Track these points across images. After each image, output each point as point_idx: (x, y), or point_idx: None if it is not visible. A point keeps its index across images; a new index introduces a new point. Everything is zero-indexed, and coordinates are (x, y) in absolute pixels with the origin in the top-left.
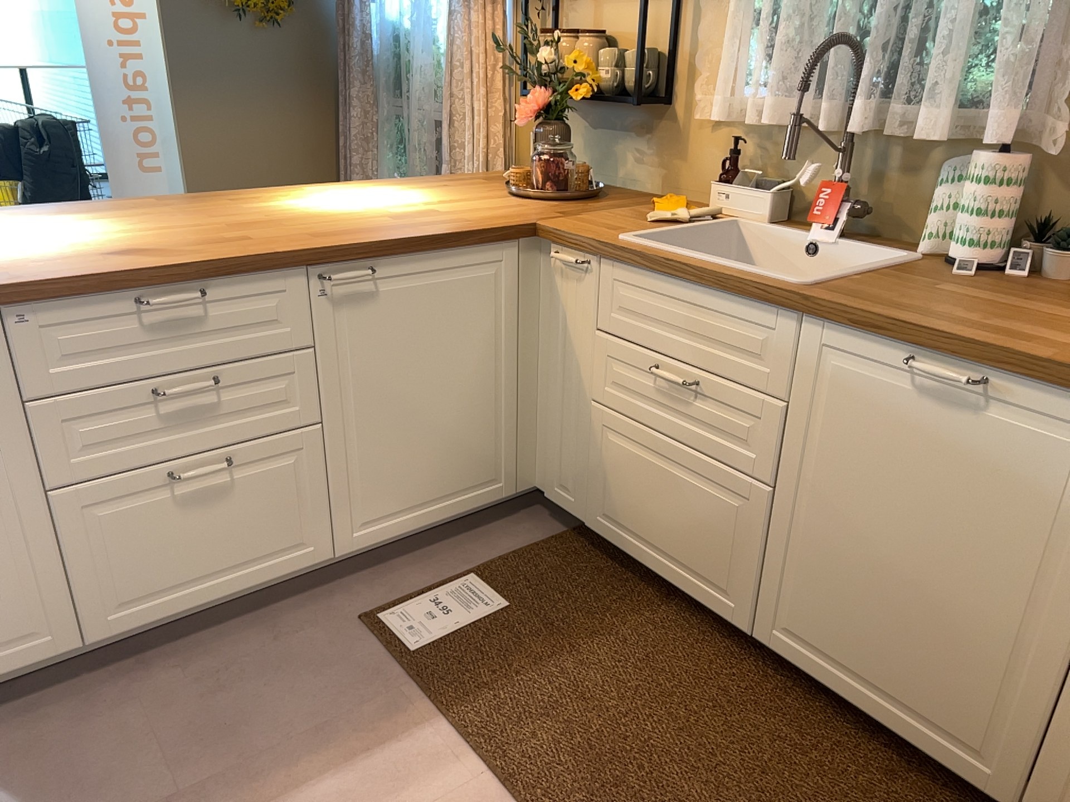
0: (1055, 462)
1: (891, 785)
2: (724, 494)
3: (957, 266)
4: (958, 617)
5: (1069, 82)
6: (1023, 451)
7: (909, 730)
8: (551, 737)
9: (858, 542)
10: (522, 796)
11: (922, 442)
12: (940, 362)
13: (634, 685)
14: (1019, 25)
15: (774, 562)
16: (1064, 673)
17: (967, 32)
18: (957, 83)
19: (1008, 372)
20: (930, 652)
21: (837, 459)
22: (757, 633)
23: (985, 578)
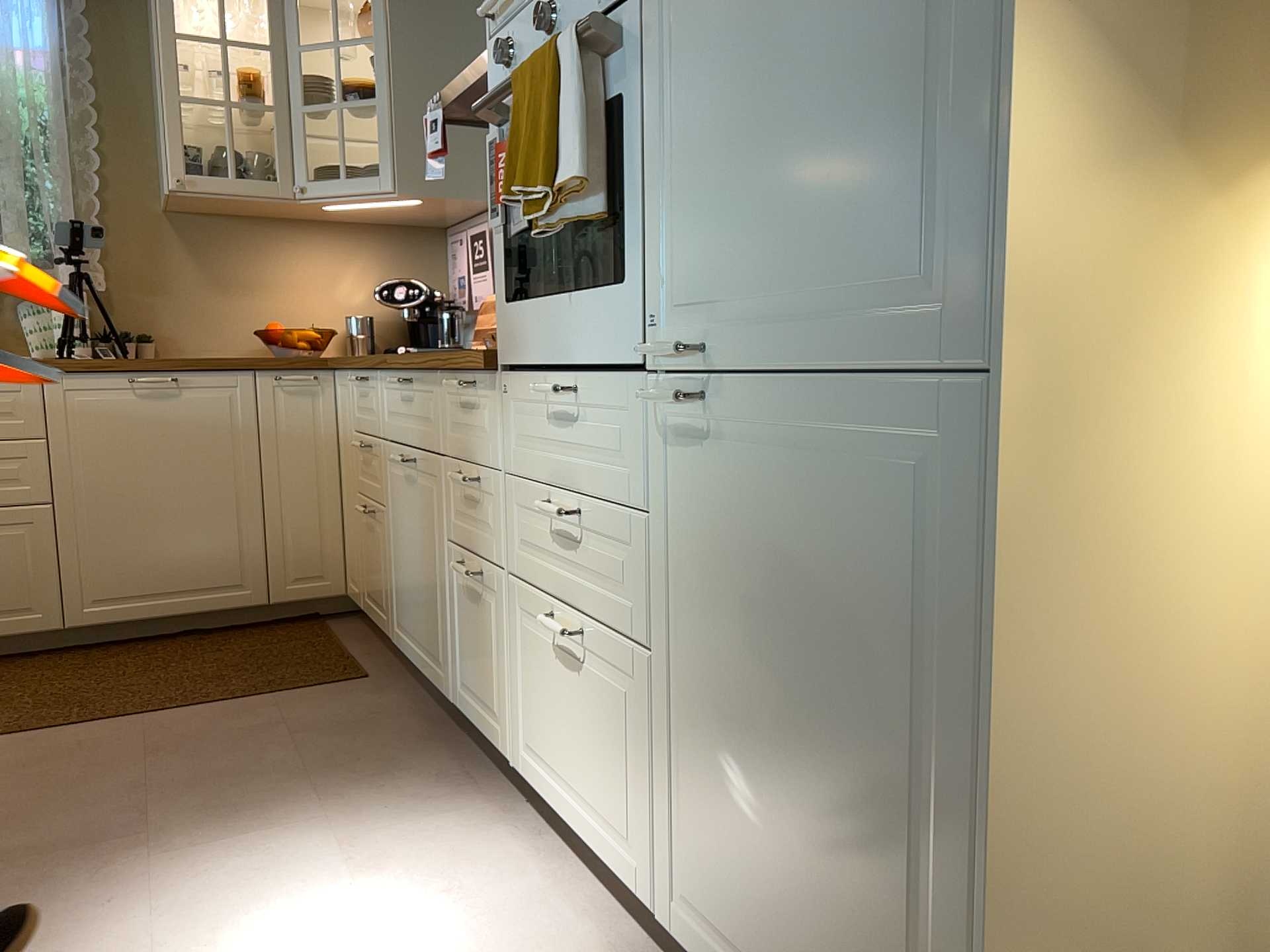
0: (220, 406)
1: (205, 641)
2: (6, 531)
3: (75, 358)
4: (203, 514)
5: (92, 250)
6: (204, 407)
7: (200, 604)
8: (7, 718)
9: (130, 504)
10: (41, 729)
11: (151, 425)
12: (147, 376)
13: (13, 689)
14: (55, 217)
15: (69, 557)
16: (261, 509)
17: (24, 218)
18: (28, 249)
19: (186, 369)
20: (195, 545)
21: (98, 459)
22: (64, 629)
23: (210, 483)
